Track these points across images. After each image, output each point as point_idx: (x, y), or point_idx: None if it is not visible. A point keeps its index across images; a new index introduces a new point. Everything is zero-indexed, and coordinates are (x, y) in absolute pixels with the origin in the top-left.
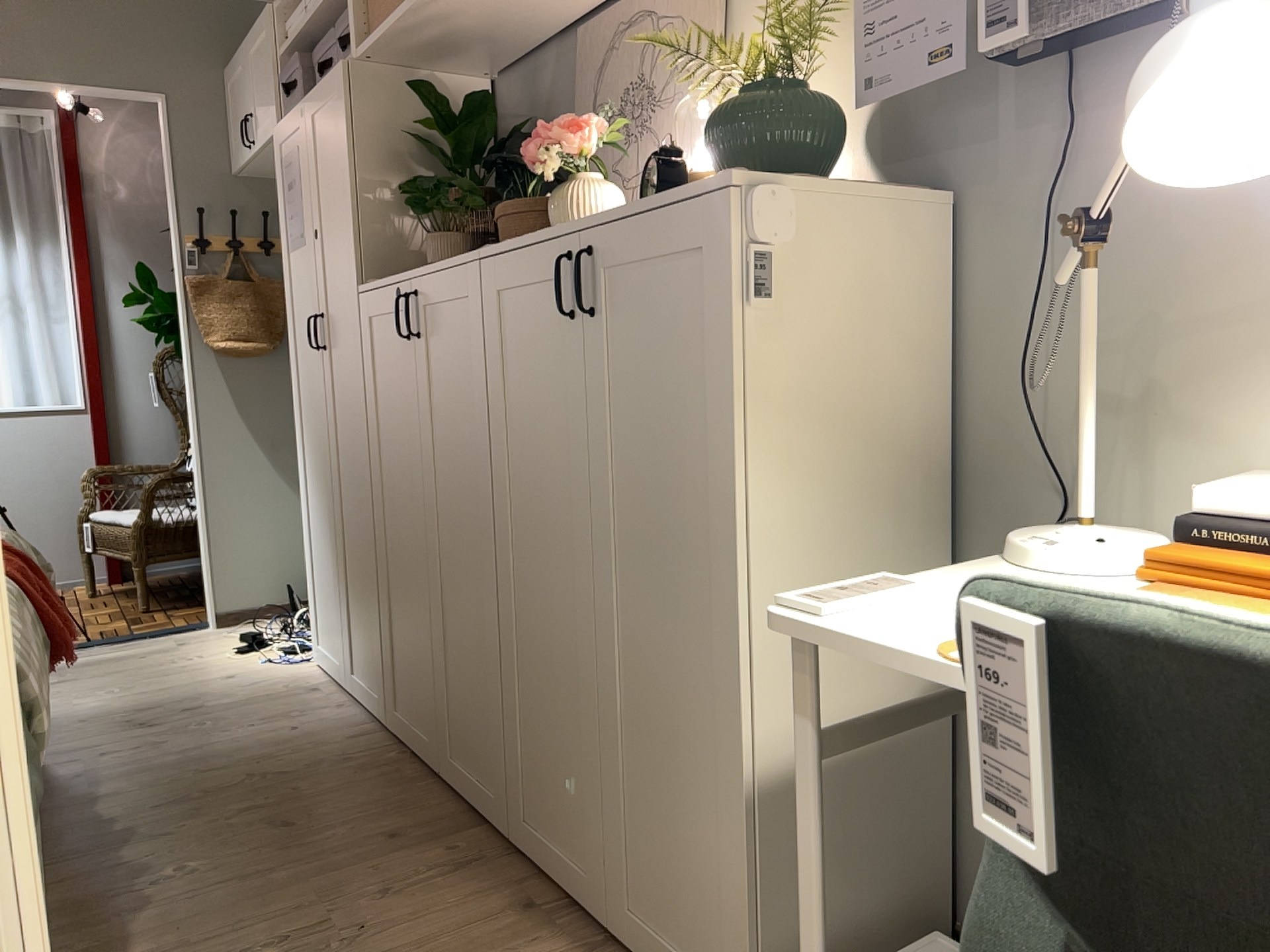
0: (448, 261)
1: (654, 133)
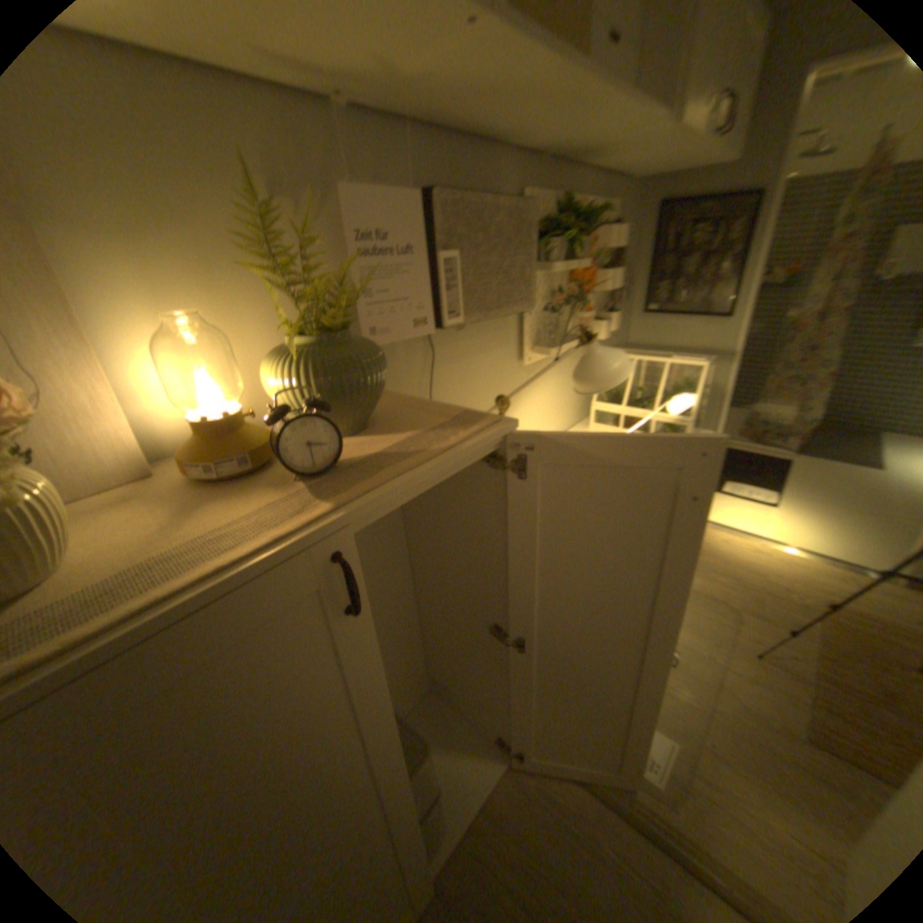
0: None
1: None
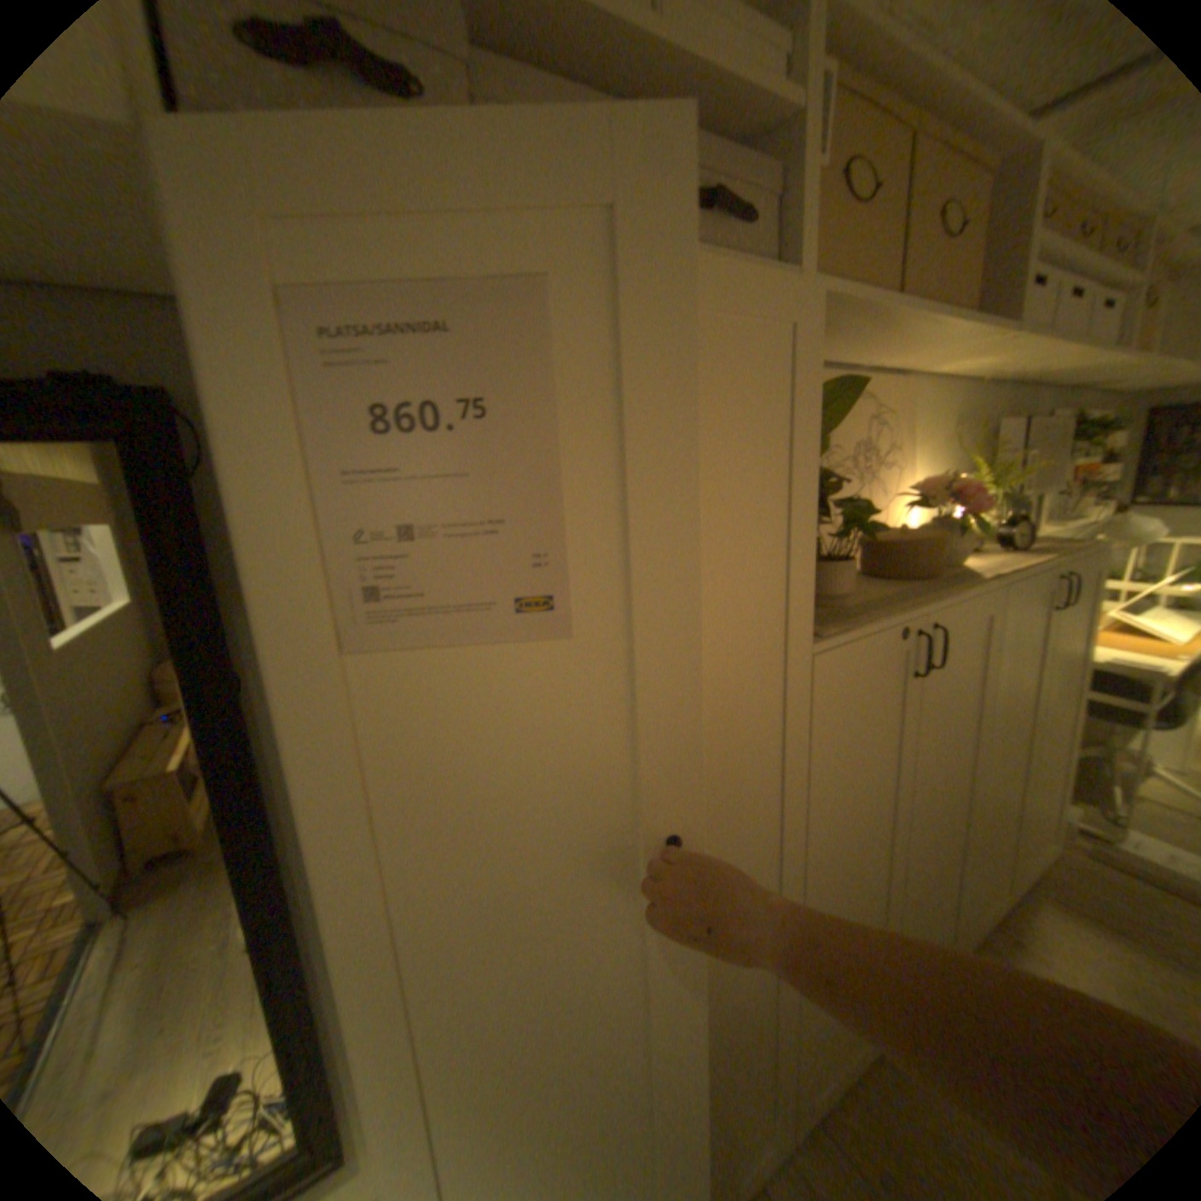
0: (952, 588)
1: (881, 482)
